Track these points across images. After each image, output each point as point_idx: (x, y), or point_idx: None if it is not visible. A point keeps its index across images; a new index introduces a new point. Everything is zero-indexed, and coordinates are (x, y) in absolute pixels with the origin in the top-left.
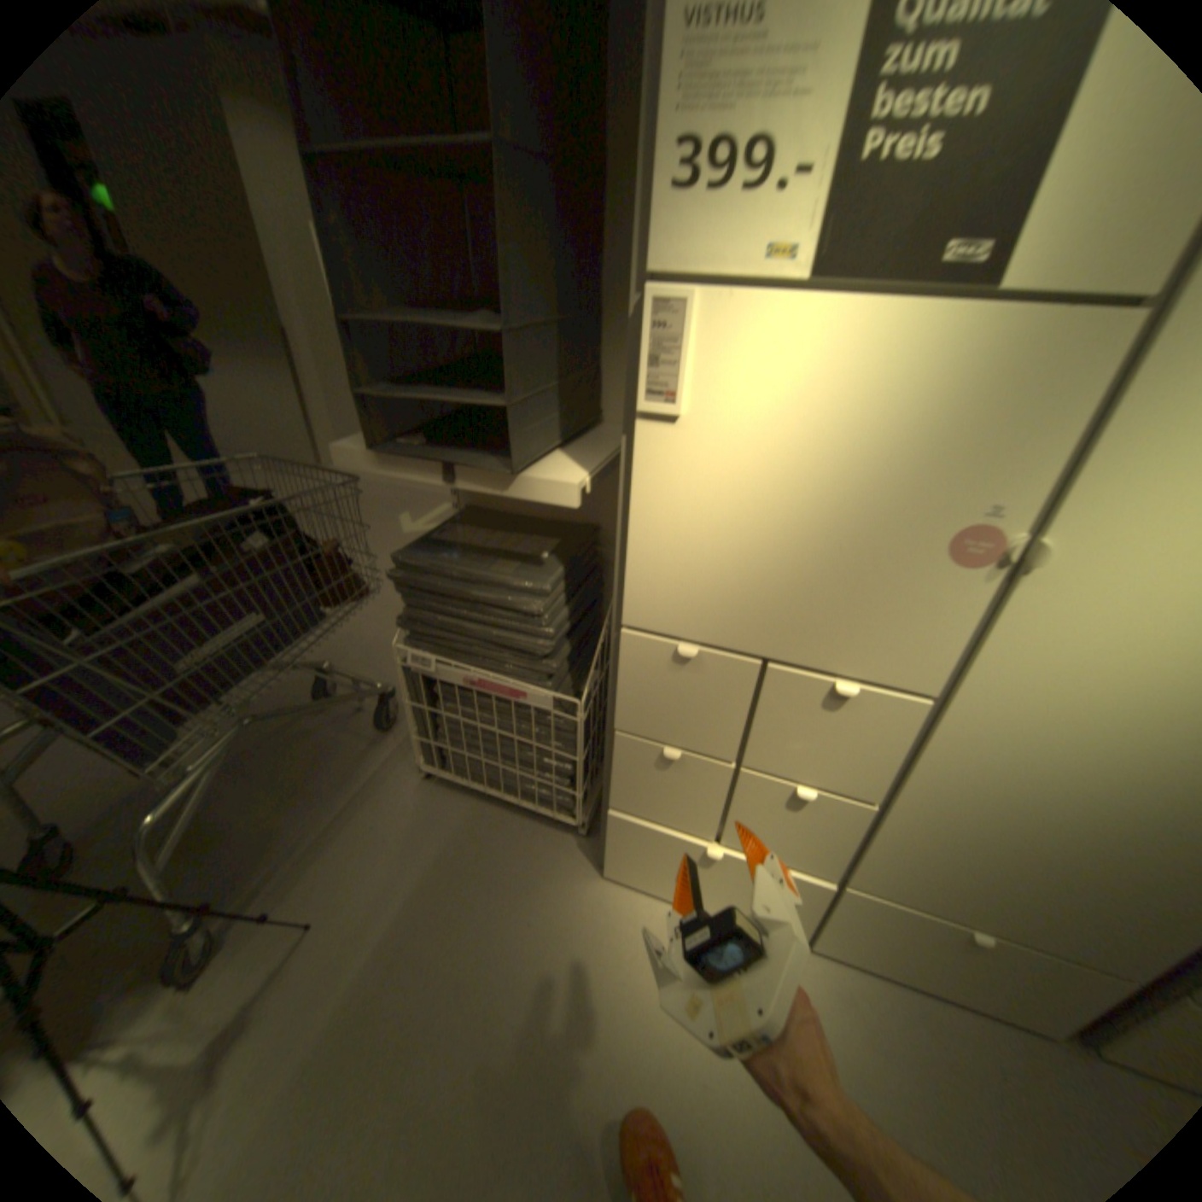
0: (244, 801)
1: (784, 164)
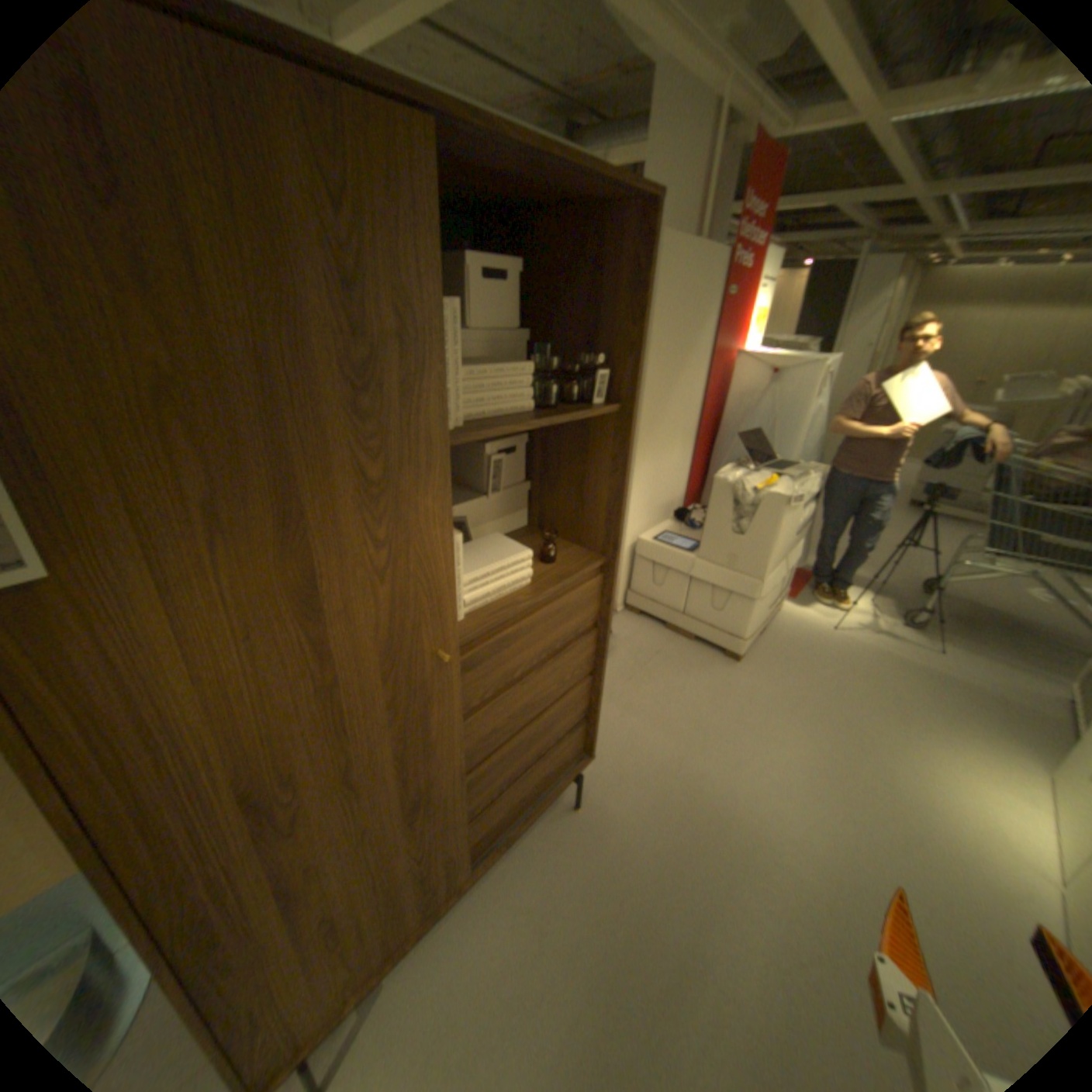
0: (998, 636)
1: None
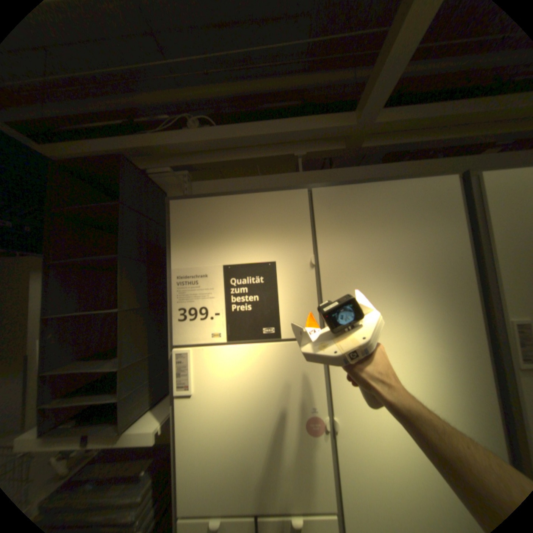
0: None
1: (211, 314)
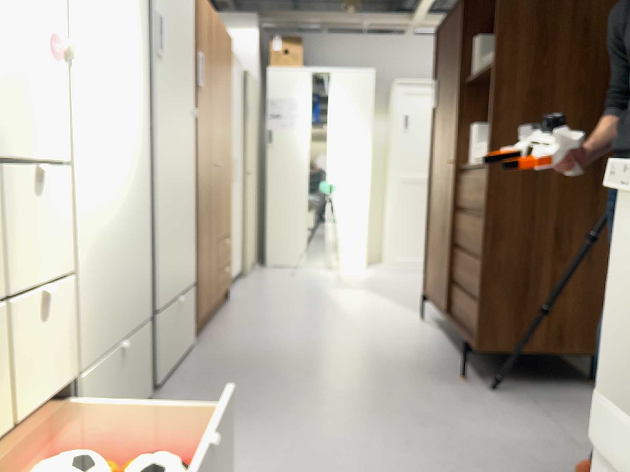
0: None
1: None
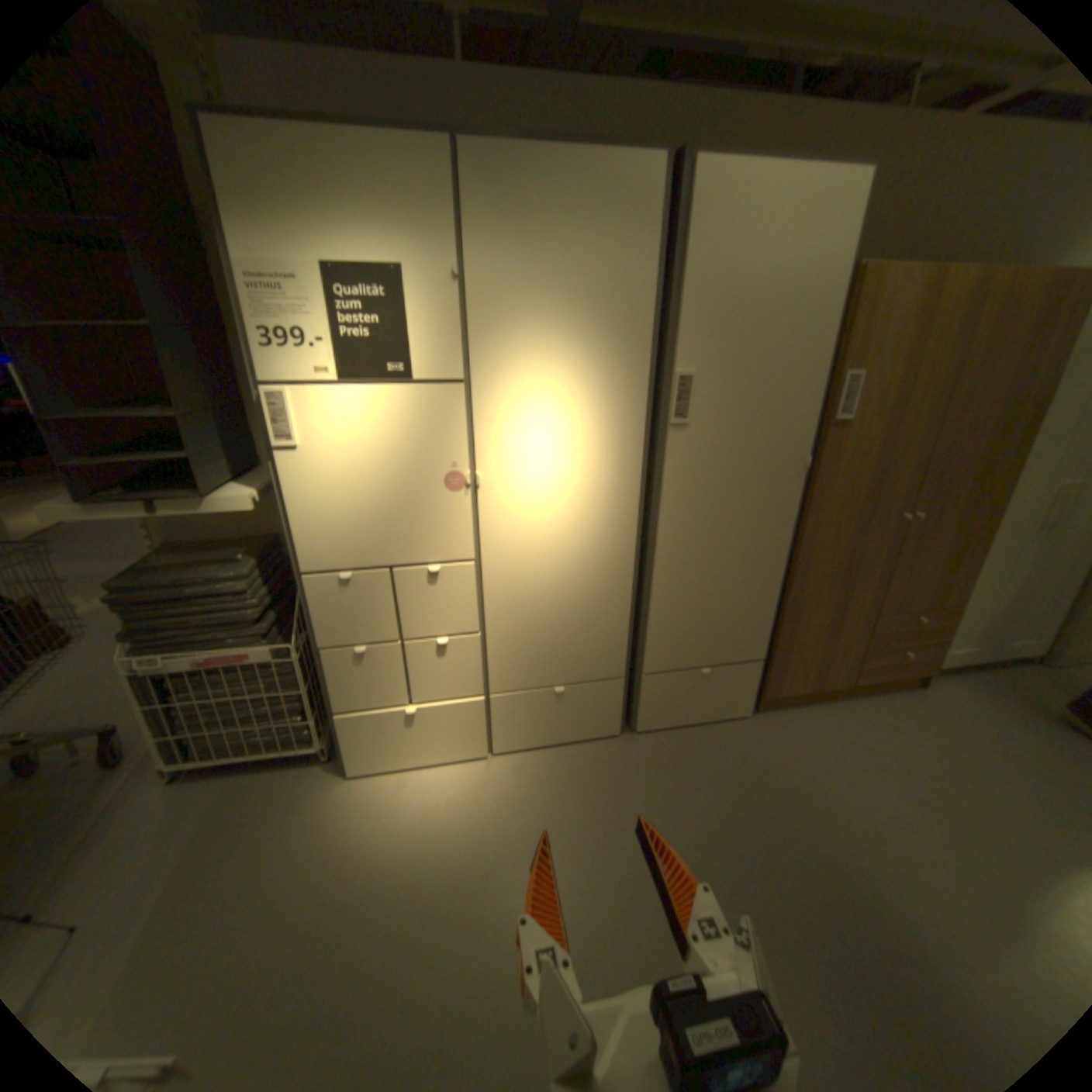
0: None
1: (310, 339)
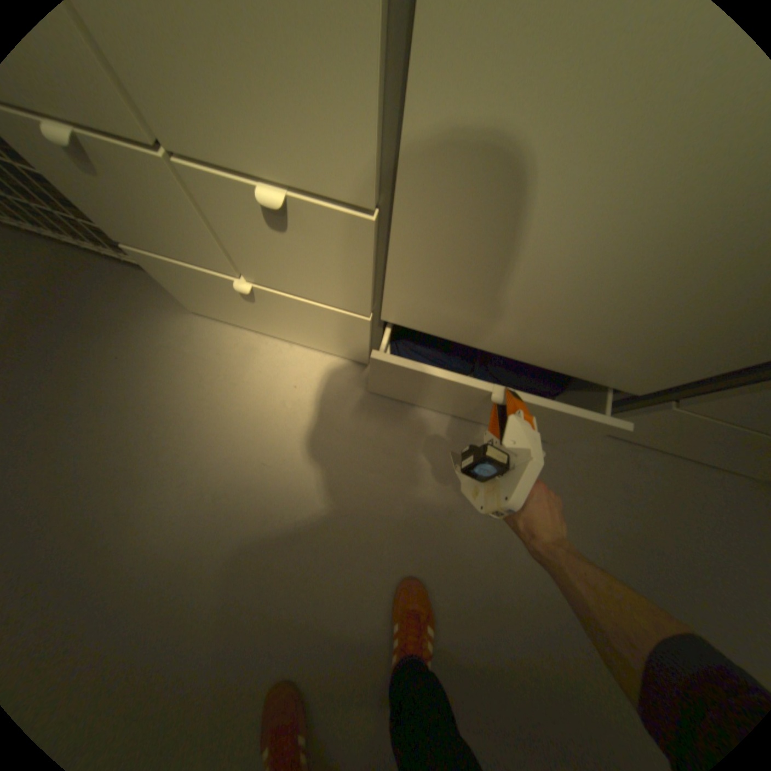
0: None
1: None
